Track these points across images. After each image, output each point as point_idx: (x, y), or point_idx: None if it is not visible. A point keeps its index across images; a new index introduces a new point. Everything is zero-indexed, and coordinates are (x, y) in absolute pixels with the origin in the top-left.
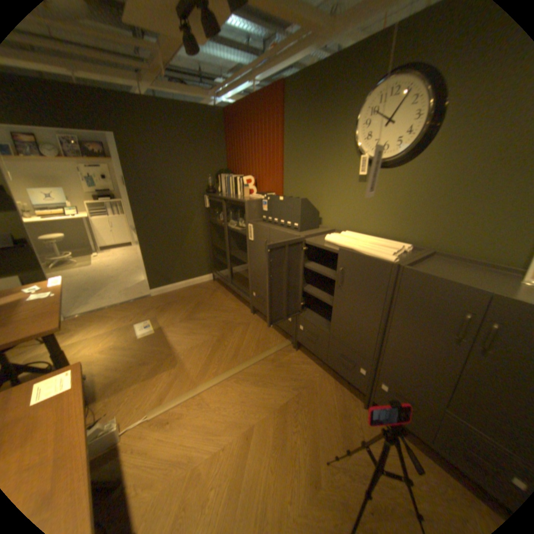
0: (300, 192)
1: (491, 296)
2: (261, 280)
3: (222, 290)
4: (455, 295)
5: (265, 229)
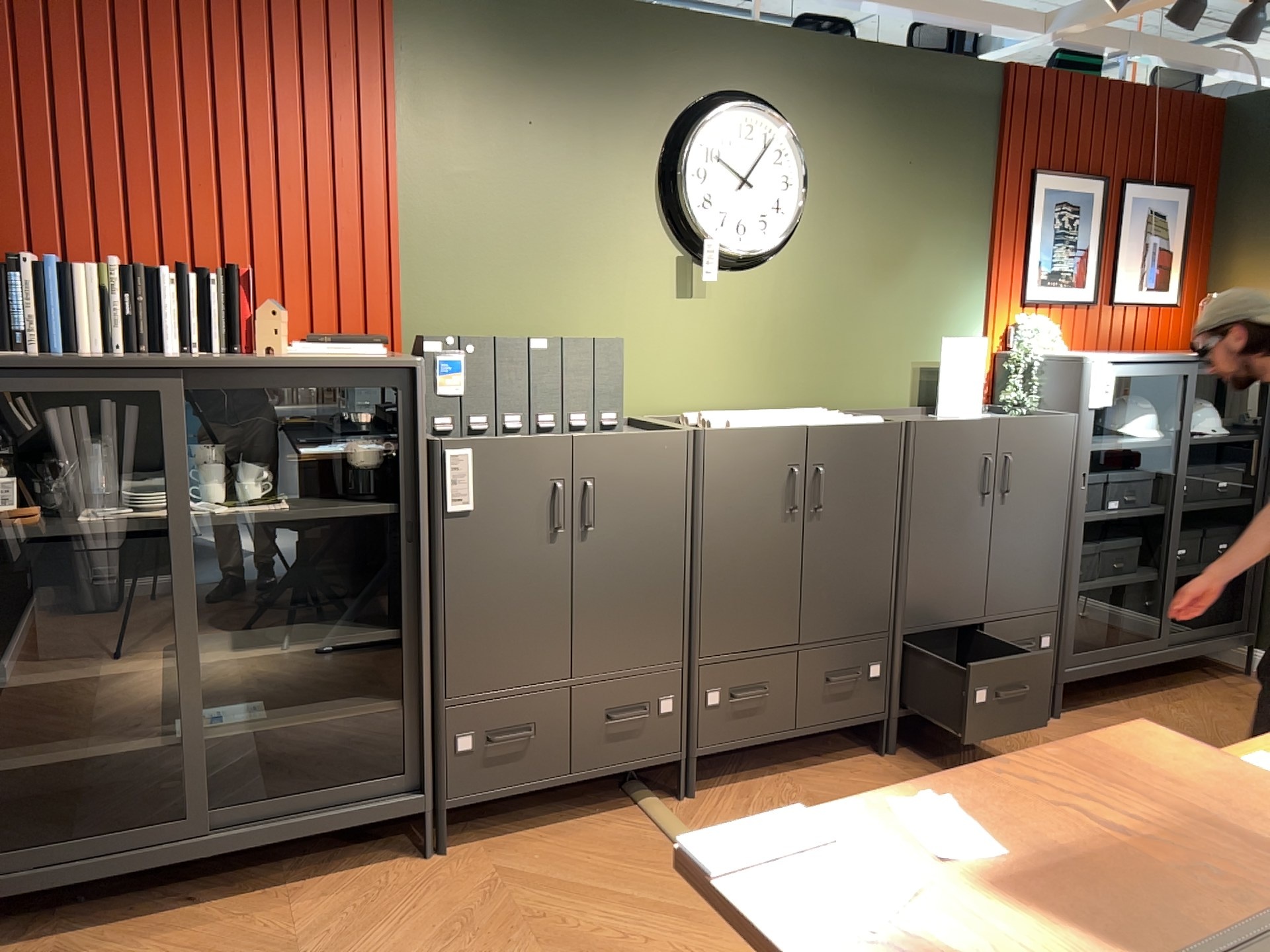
0: (487, 327)
1: (998, 424)
2: (515, 653)
3: (89, 939)
4: (972, 439)
5: (550, 443)
